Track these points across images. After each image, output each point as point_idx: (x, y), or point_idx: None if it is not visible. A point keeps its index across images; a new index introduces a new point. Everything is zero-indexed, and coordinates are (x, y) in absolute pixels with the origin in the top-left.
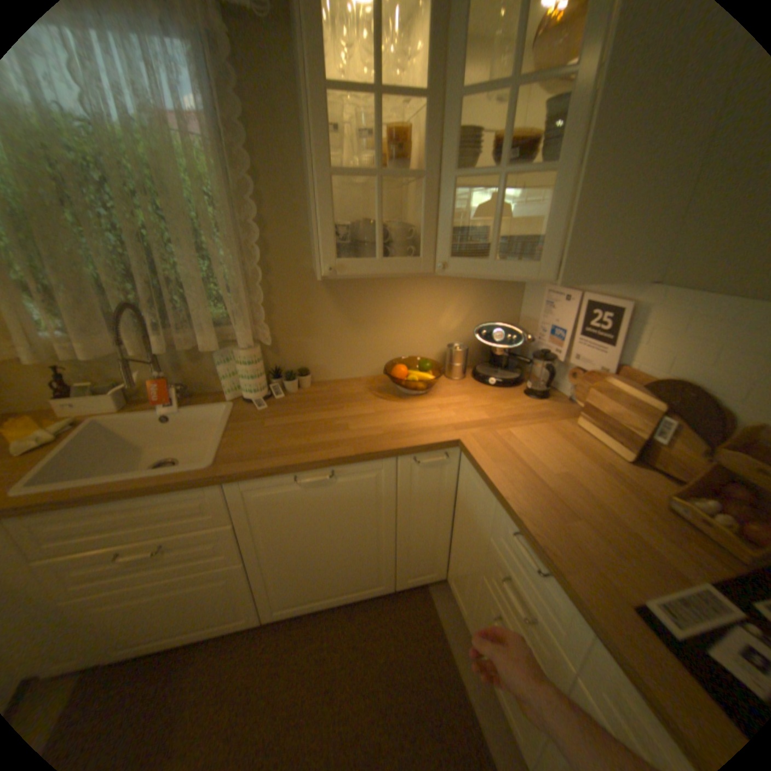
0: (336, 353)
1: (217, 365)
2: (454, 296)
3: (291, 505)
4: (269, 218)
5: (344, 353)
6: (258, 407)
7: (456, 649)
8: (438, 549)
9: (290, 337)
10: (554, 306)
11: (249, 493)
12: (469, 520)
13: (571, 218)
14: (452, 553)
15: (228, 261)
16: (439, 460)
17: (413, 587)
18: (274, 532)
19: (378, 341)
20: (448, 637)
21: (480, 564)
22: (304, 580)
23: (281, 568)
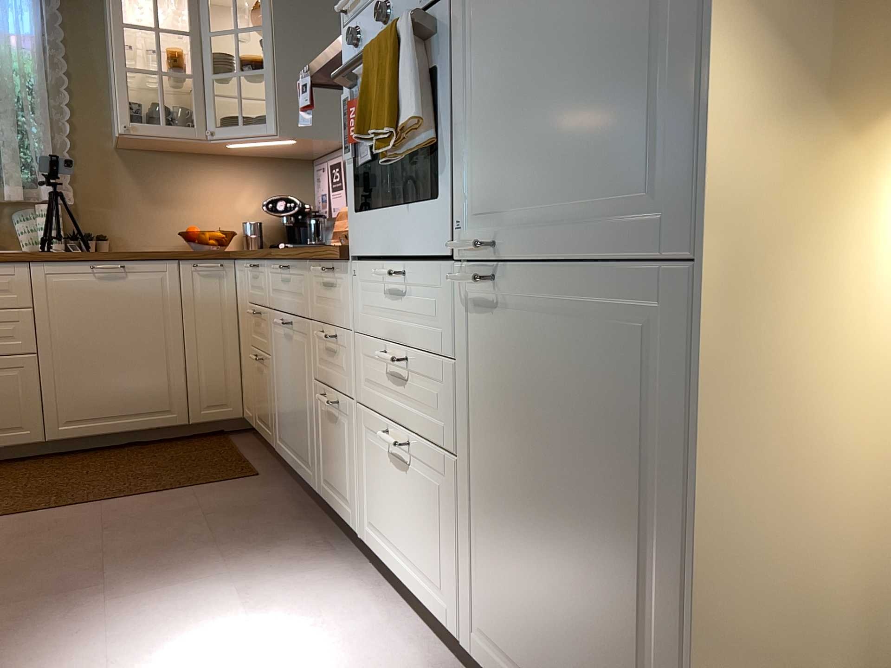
0: (135, 226)
1: (15, 226)
2: (247, 182)
3: (87, 294)
4: (77, 108)
5: (143, 226)
6: (57, 252)
7: (243, 449)
8: (228, 374)
9: (90, 206)
10: (319, 179)
11: (52, 278)
12: (242, 315)
13: (277, 98)
14: (241, 373)
15: (42, 130)
16: (214, 264)
17: (208, 421)
18: (69, 322)
19: (176, 217)
20: (238, 446)
21: (248, 338)
22: (94, 387)
23: (73, 366)
